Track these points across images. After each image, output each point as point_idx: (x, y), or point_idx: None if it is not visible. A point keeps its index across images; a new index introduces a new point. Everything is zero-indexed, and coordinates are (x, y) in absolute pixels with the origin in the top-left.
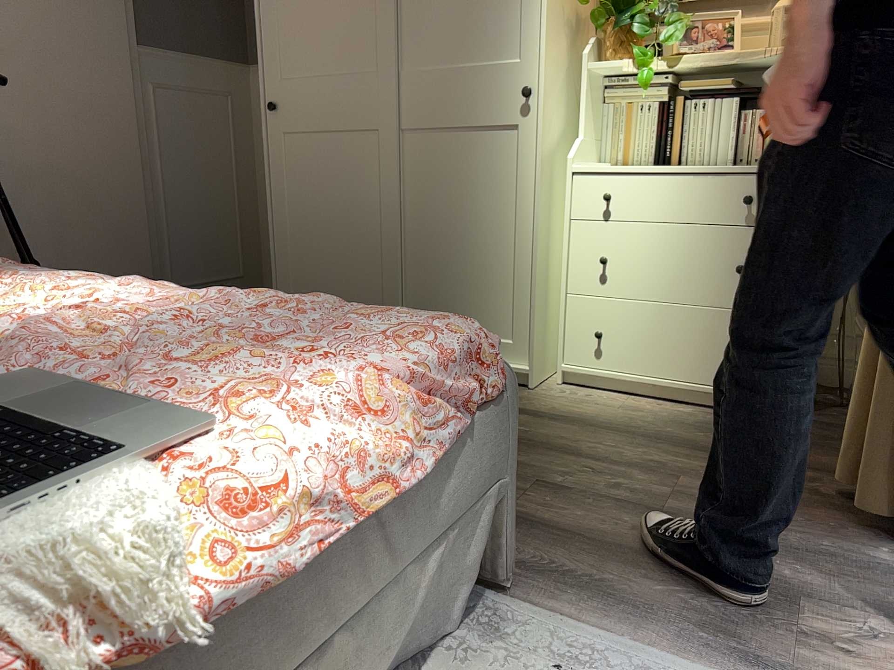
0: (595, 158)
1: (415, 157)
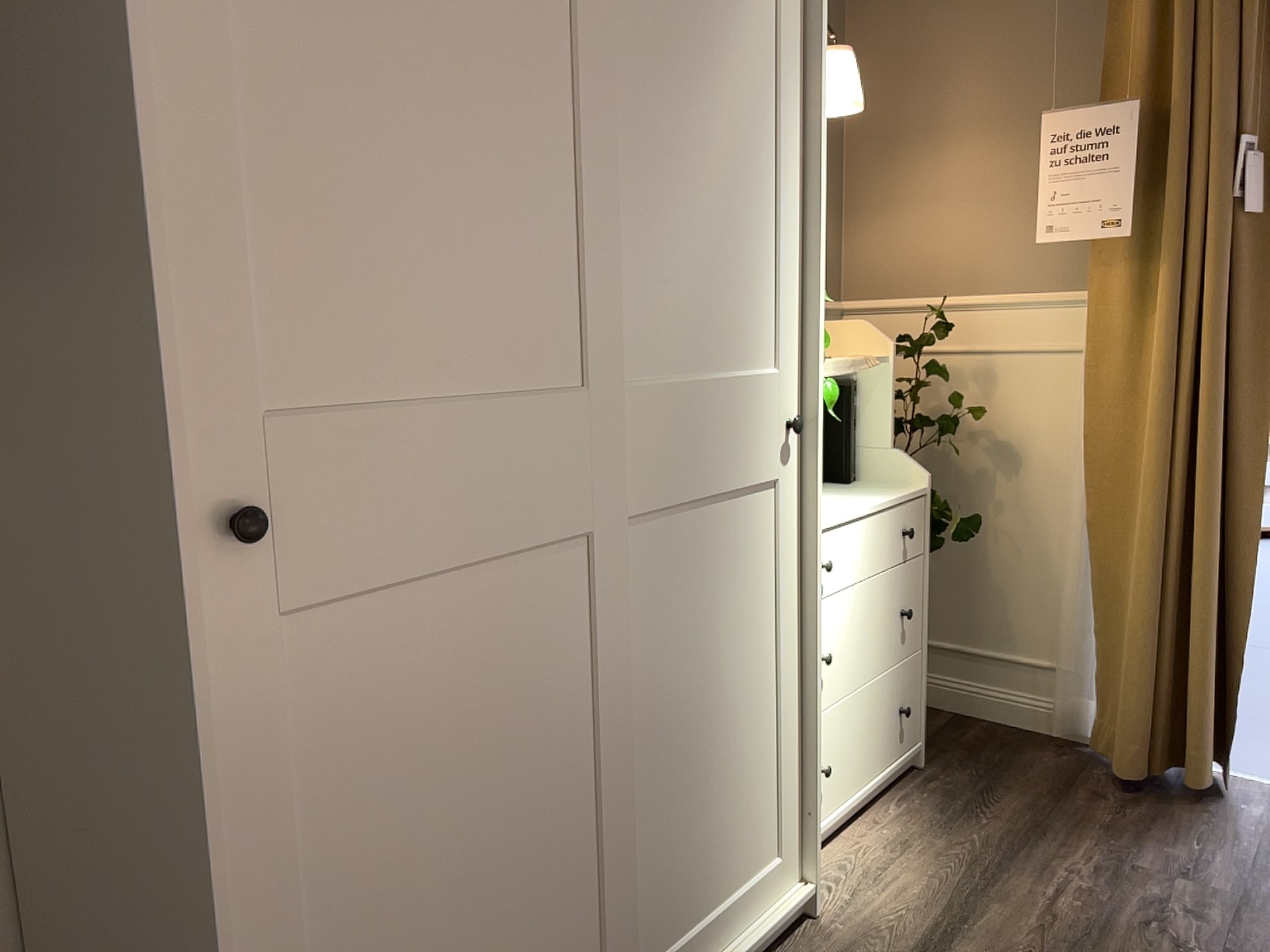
0: None
1: (644, 568)
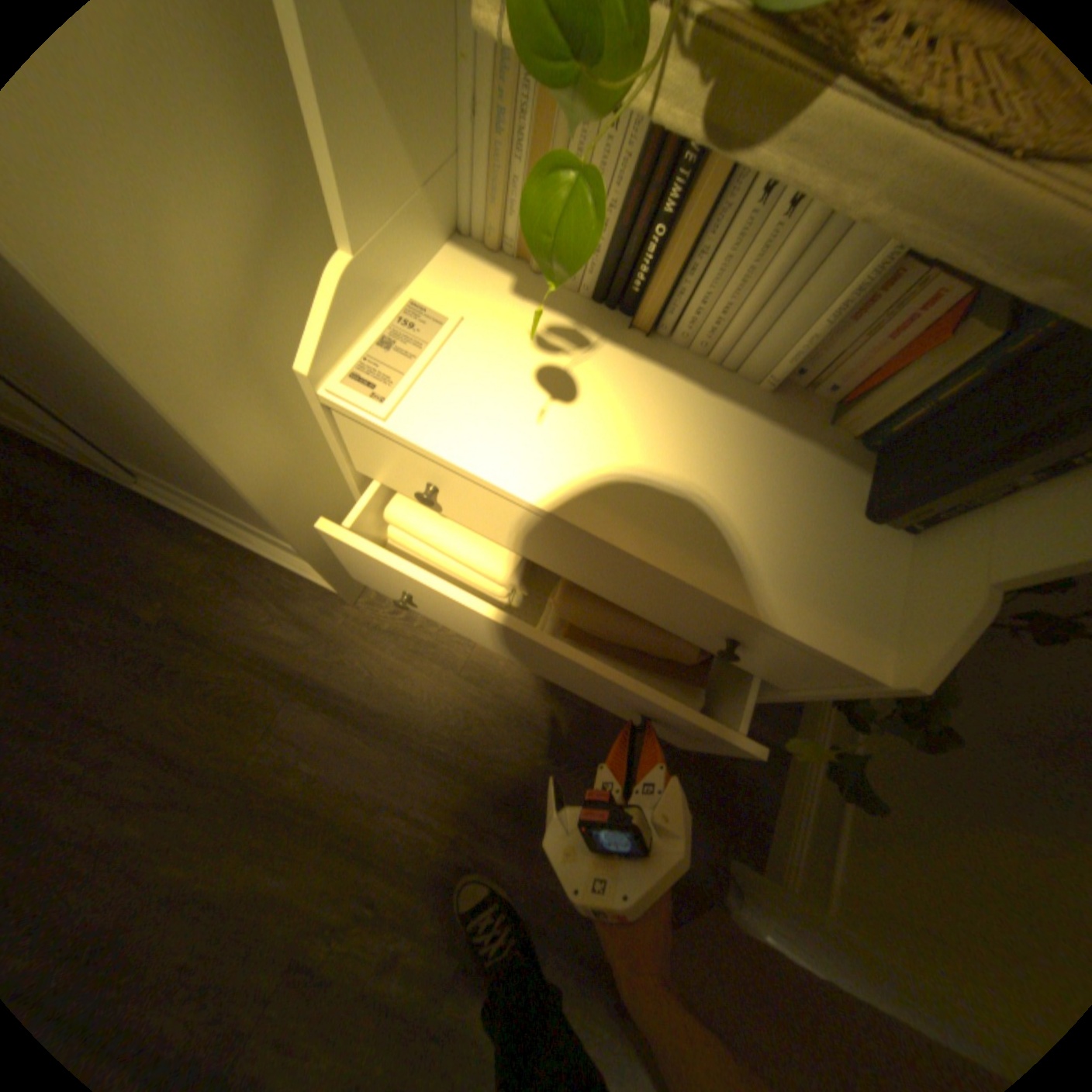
0: (430, 236)
1: None
